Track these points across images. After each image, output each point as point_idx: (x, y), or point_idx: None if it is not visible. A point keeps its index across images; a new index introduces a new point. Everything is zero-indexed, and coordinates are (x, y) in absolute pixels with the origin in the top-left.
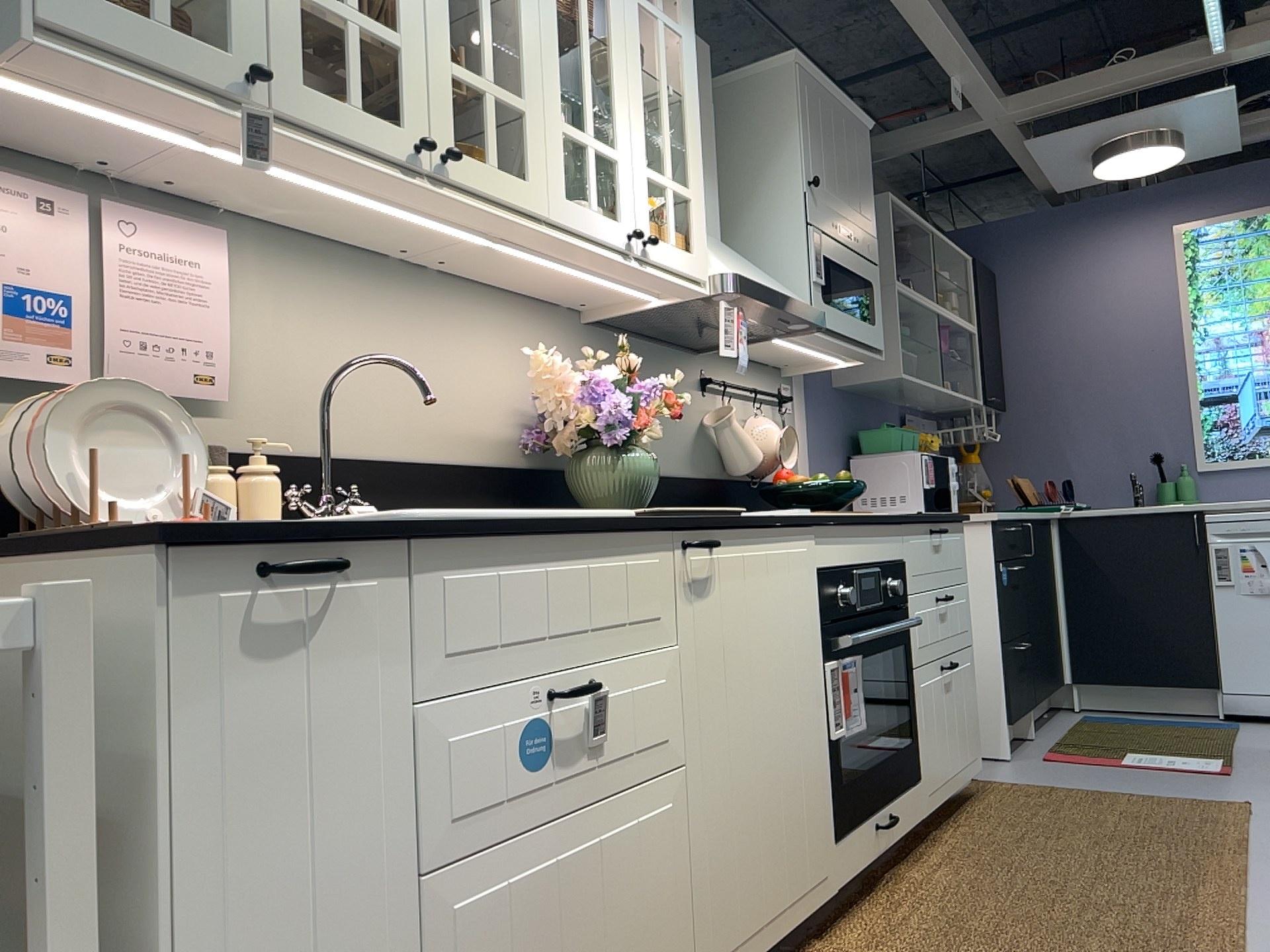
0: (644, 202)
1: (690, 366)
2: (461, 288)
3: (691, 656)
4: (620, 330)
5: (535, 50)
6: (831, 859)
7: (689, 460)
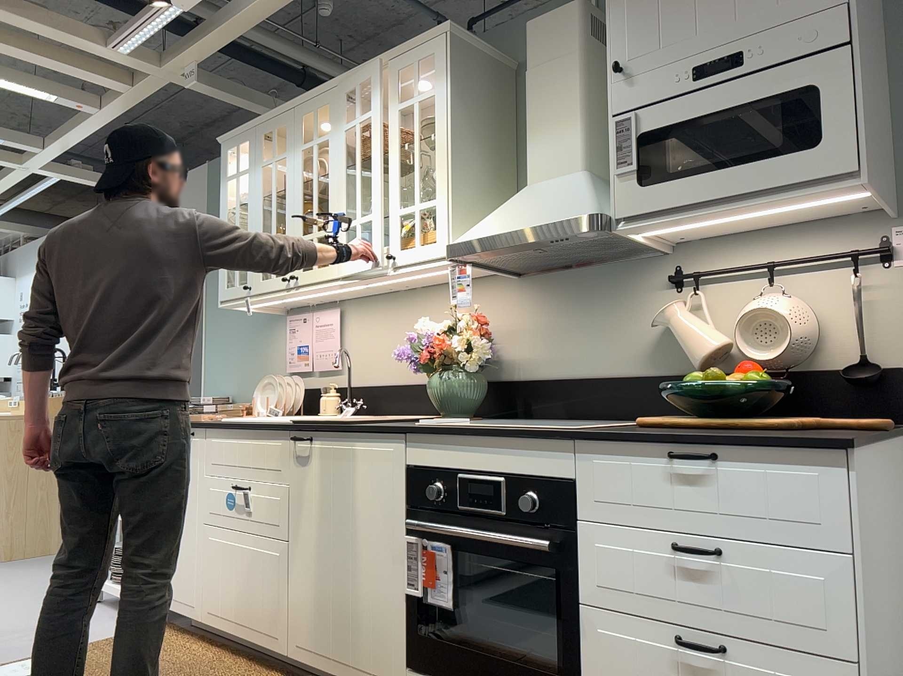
0: (395, 232)
1: (649, 269)
2: (431, 290)
3: (293, 492)
4: (547, 271)
5: (333, 199)
6: (397, 675)
7: (642, 360)
